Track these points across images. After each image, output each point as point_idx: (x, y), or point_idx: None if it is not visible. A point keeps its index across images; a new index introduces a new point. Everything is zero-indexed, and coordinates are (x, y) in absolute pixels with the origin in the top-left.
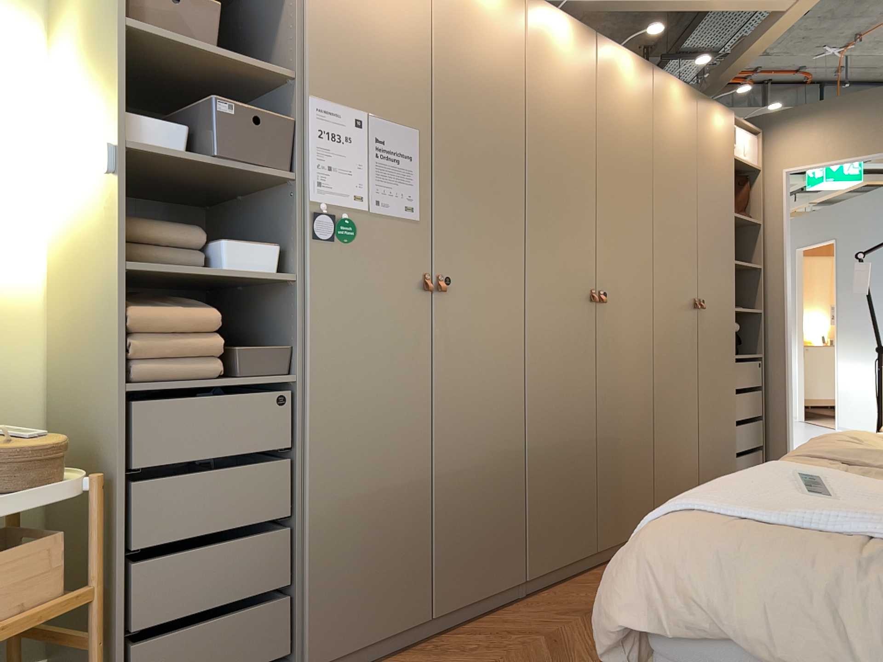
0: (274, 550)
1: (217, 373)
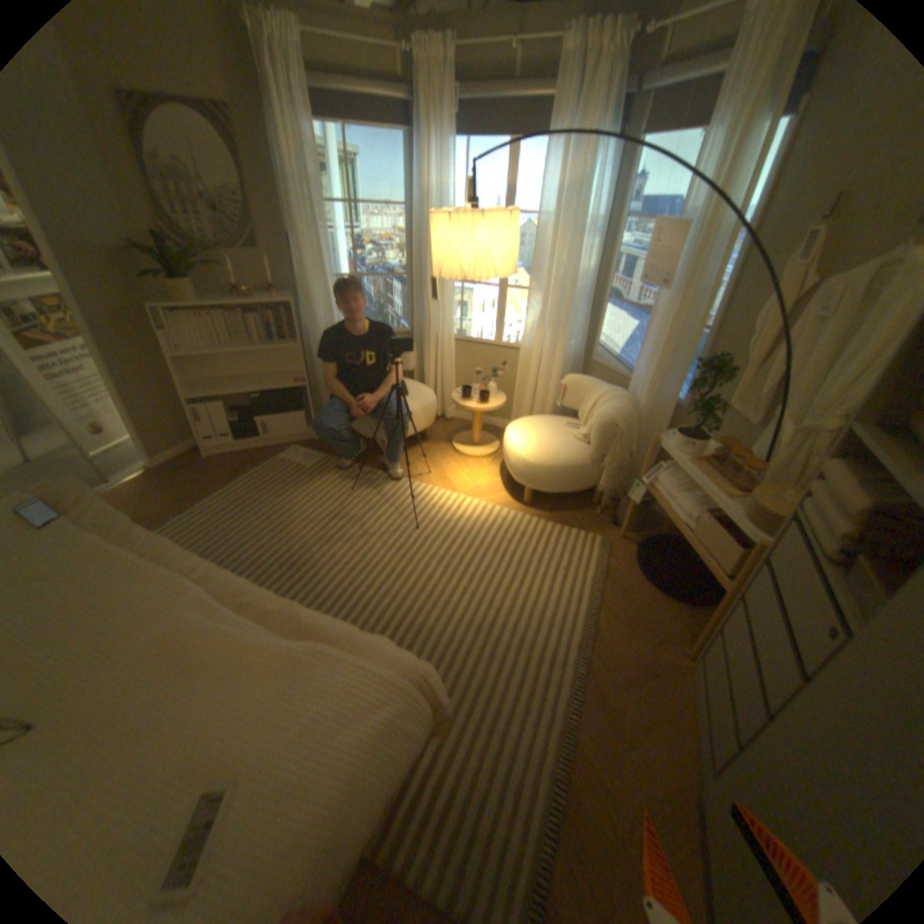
0: (755, 717)
1: (837, 561)
